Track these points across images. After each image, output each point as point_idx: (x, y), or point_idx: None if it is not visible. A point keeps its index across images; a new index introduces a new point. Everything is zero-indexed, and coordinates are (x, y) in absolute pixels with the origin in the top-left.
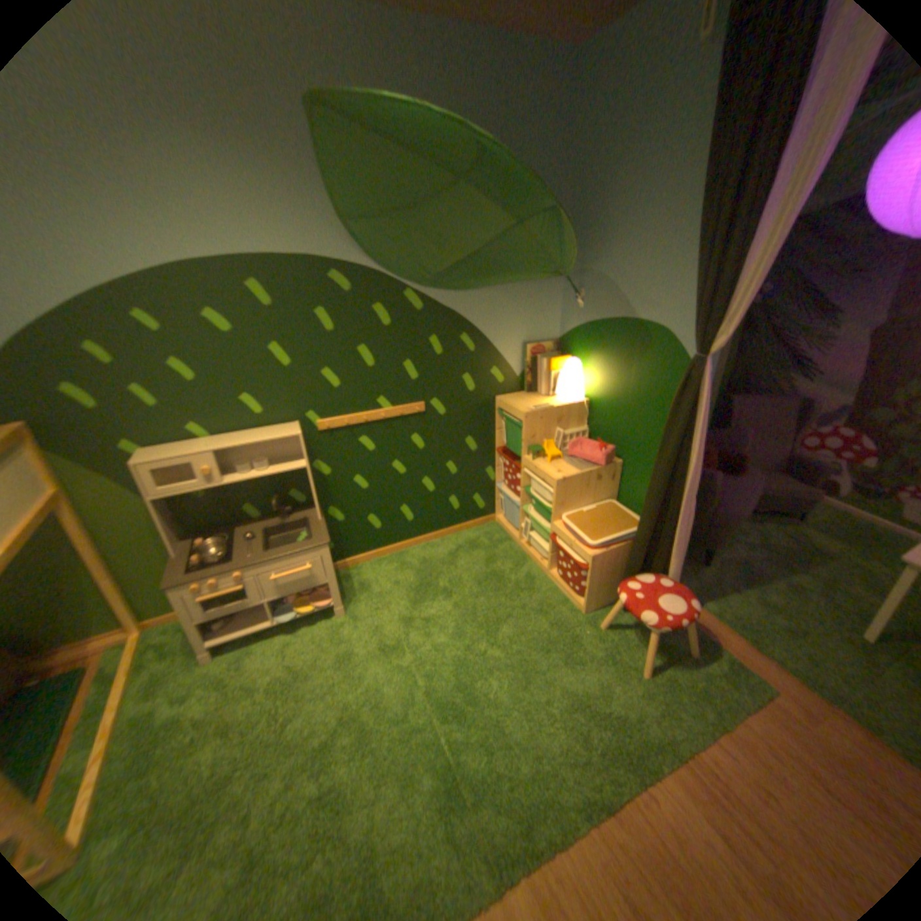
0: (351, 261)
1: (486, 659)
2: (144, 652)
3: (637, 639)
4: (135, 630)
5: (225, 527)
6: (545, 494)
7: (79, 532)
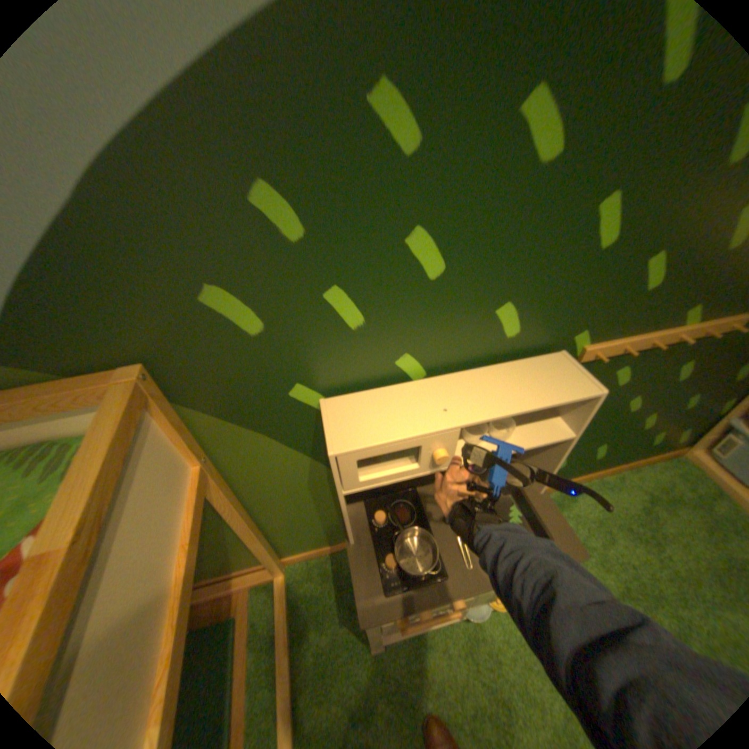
0: None
1: None
2: (295, 607)
3: None
4: (279, 574)
5: None
6: None
7: (229, 505)
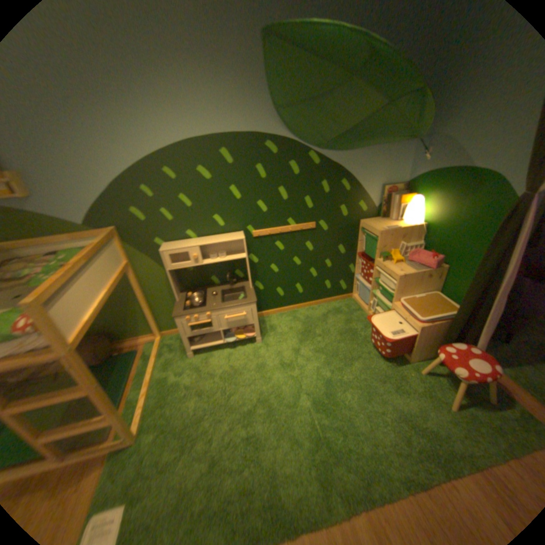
0: (279, 134)
1: (344, 380)
2: (162, 347)
3: (448, 384)
4: (158, 335)
5: (202, 287)
6: (390, 284)
7: (136, 283)
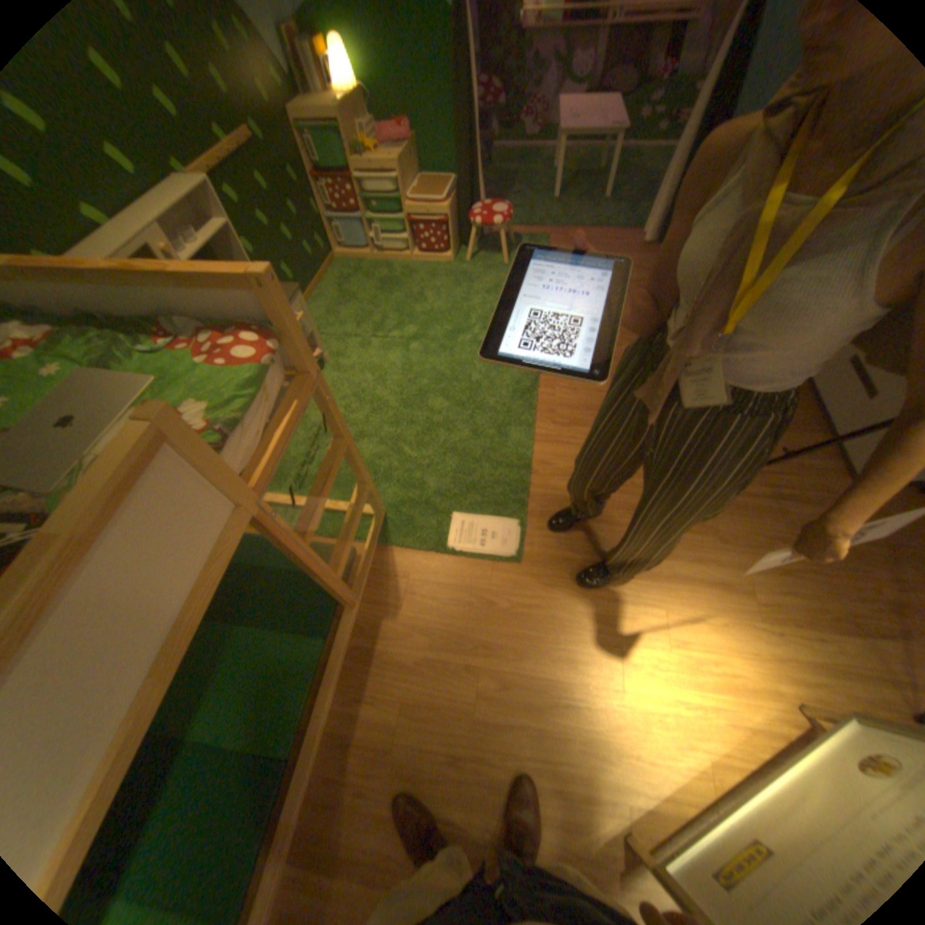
0: None
1: (435, 310)
2: None
3: (484, 255)
4: None
5: None
6: (385, 184)
7: None
